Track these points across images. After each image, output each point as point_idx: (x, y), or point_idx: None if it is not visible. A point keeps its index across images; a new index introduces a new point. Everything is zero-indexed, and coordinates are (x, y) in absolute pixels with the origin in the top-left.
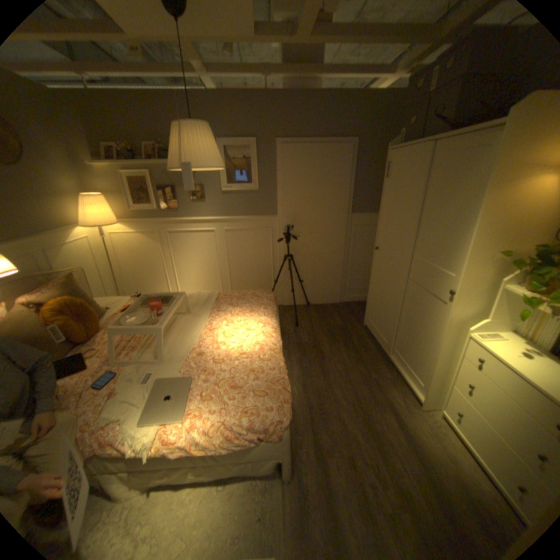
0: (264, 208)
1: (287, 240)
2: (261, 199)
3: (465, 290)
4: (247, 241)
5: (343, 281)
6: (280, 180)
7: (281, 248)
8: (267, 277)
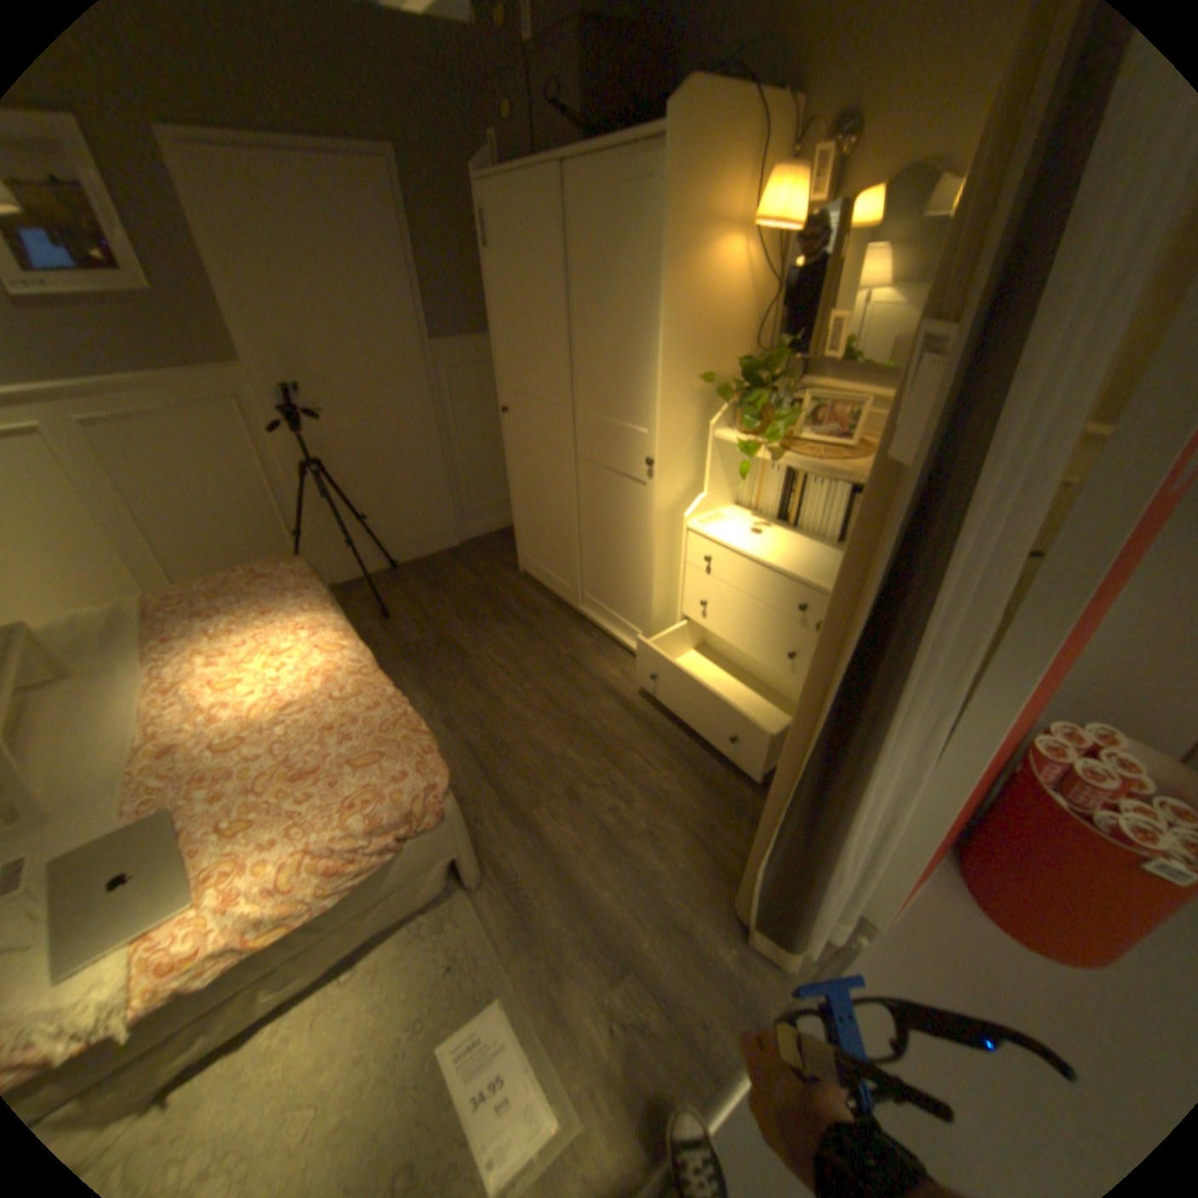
0: (191, 343)
1: (291, 426)
2: (173, 318)
3: (665, 454)
4: (172, 444)
5: (455, 497)
6: (215, 261)
7: (283, 447)
8: (268, 528)
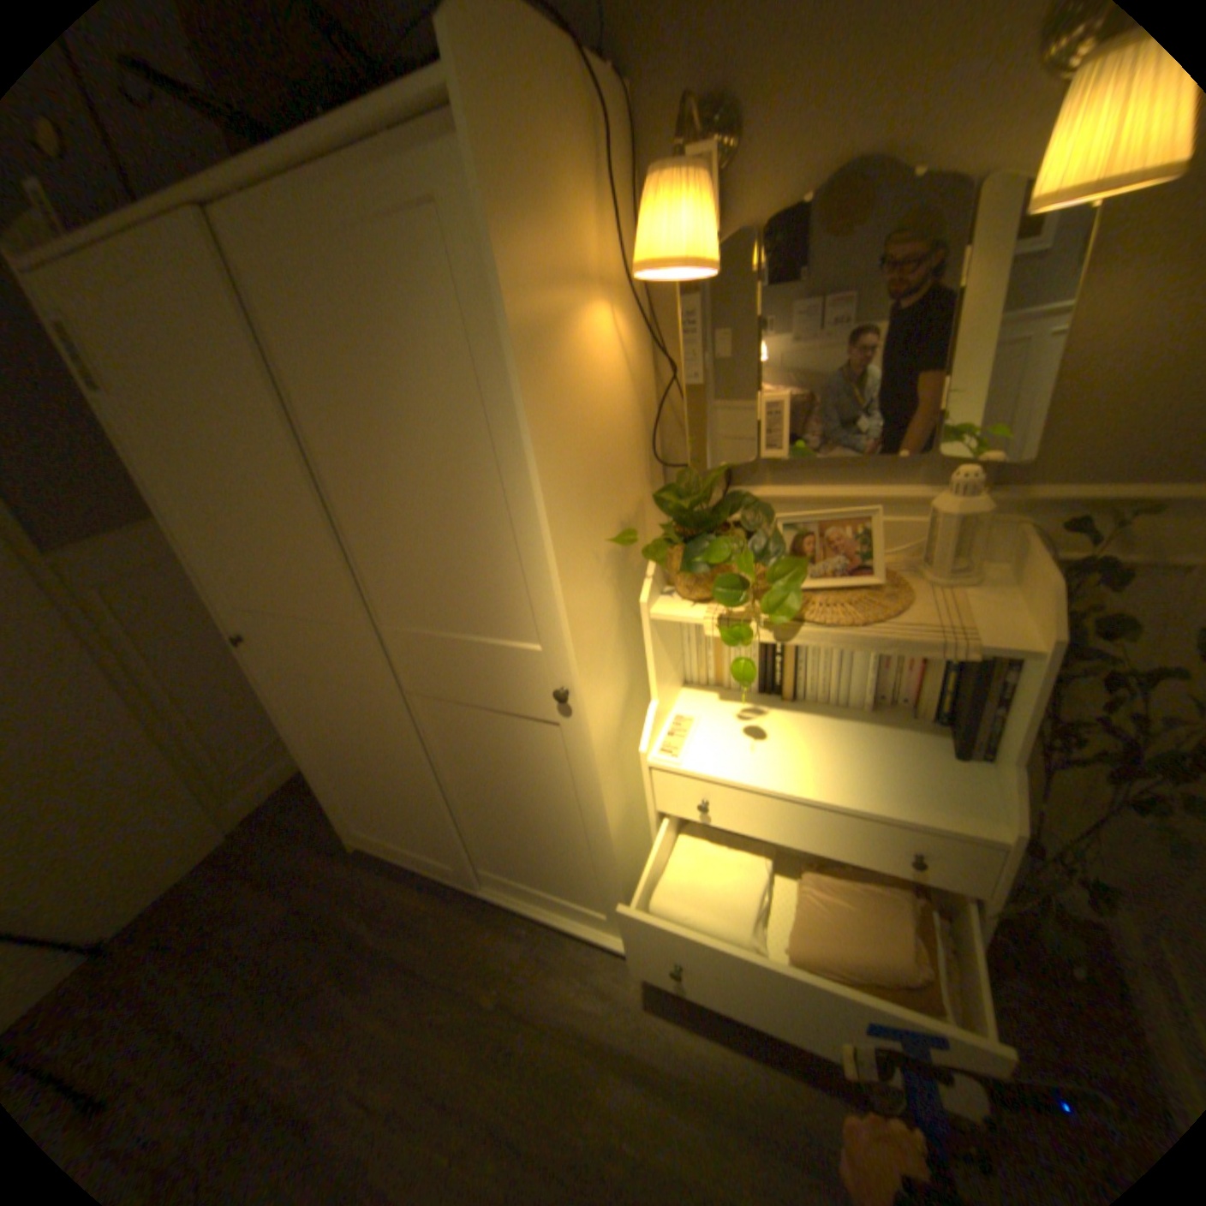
0: None
1: None
2: None
3: (587, 677)
4: None
5: (183, 774)
6: None
7: None
8: None
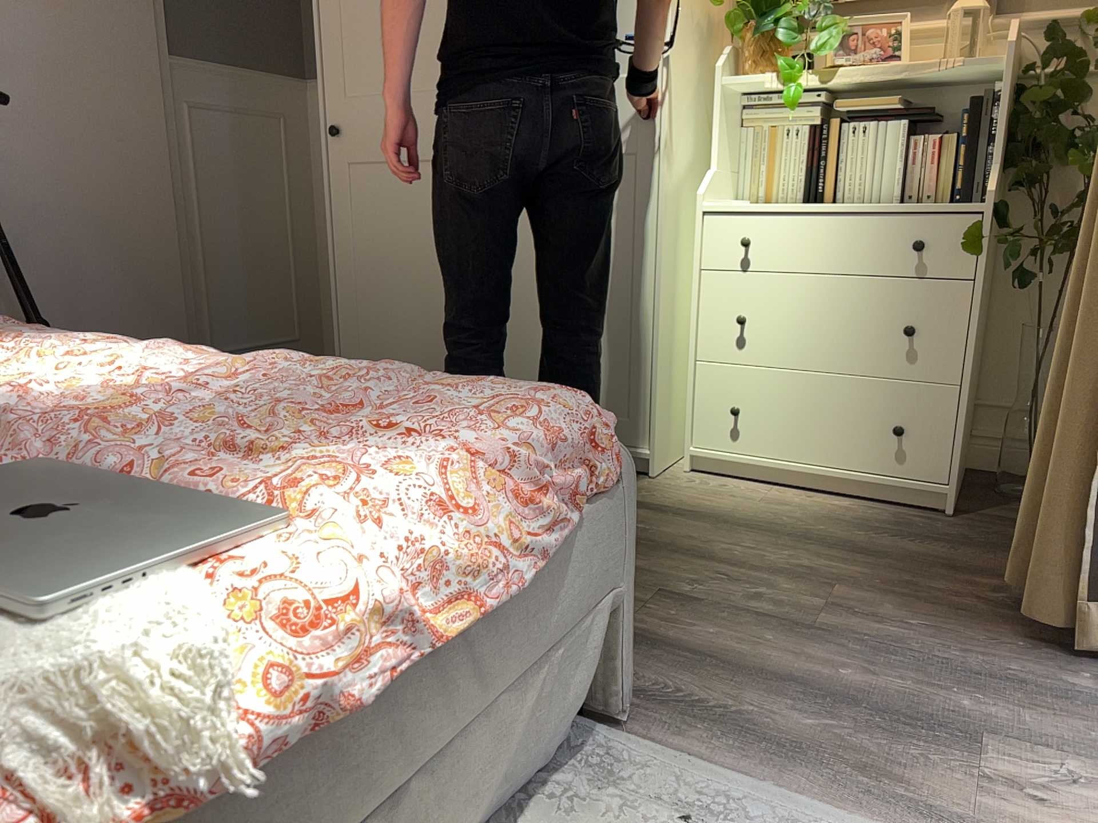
0: None
1: None
2: None
3: (672, 93)
4: None
5: (194, 320)
6: None
7: None
8: None
